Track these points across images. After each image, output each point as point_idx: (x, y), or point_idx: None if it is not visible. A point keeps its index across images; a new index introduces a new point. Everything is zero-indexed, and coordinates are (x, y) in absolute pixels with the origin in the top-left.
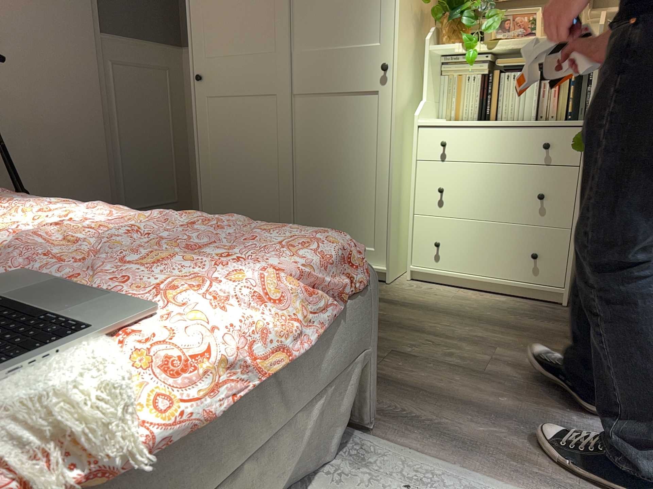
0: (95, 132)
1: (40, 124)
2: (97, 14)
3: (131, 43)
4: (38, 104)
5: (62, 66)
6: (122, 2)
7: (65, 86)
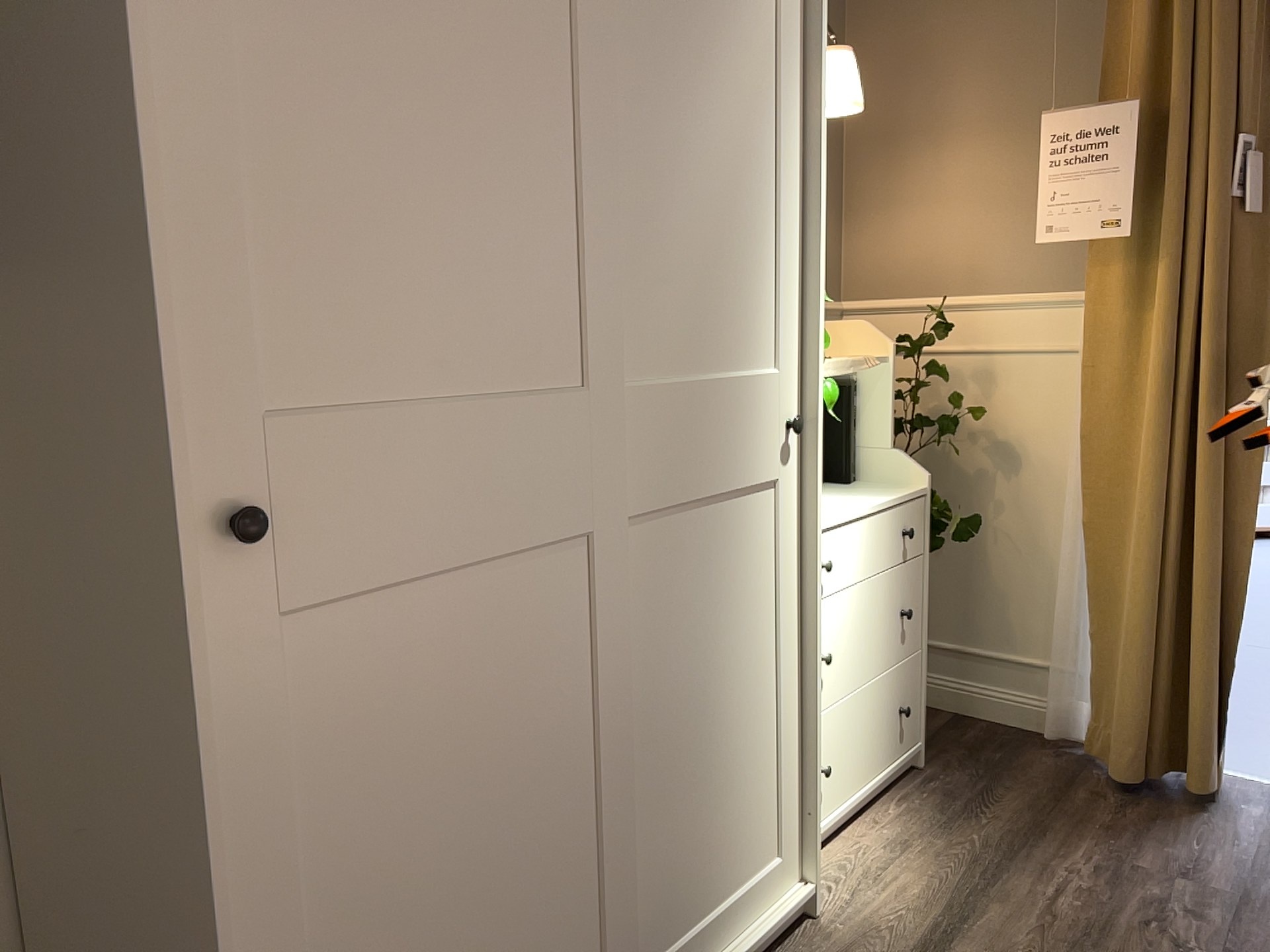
0: None
1: None
2: None
3: None
4: None
5: None
6: None
7: None
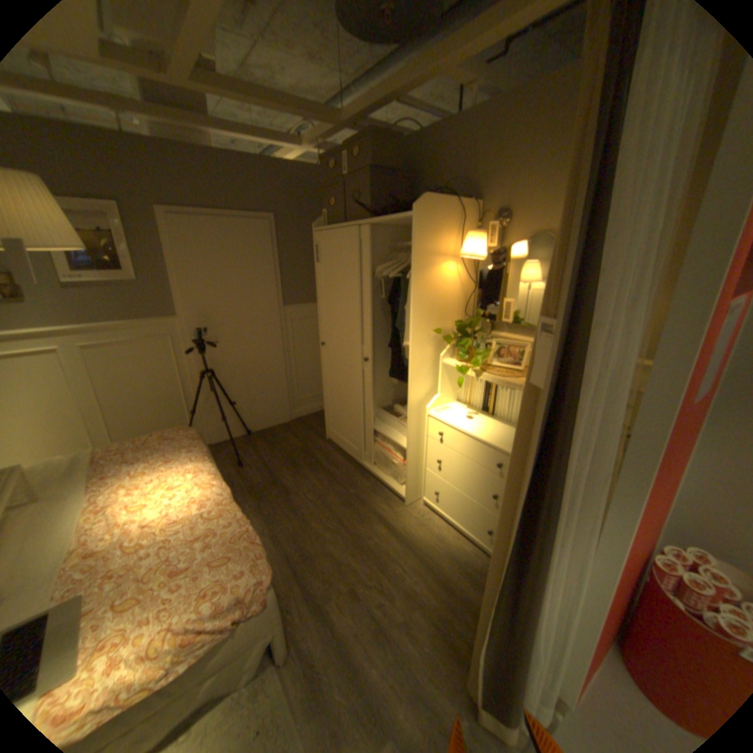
0: (277, 362)
1: (245, 363)
2: (280, 296)
3: (302, 307)
4: (244, 353)
5: (258, 330)
6: (297, 284)
7: (259, 340)
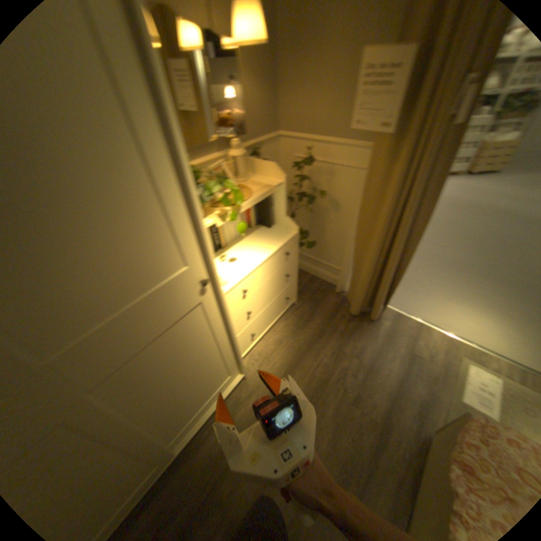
0: None
1: None
2: None
3: None
4: None
5: None
6: None
7: None
